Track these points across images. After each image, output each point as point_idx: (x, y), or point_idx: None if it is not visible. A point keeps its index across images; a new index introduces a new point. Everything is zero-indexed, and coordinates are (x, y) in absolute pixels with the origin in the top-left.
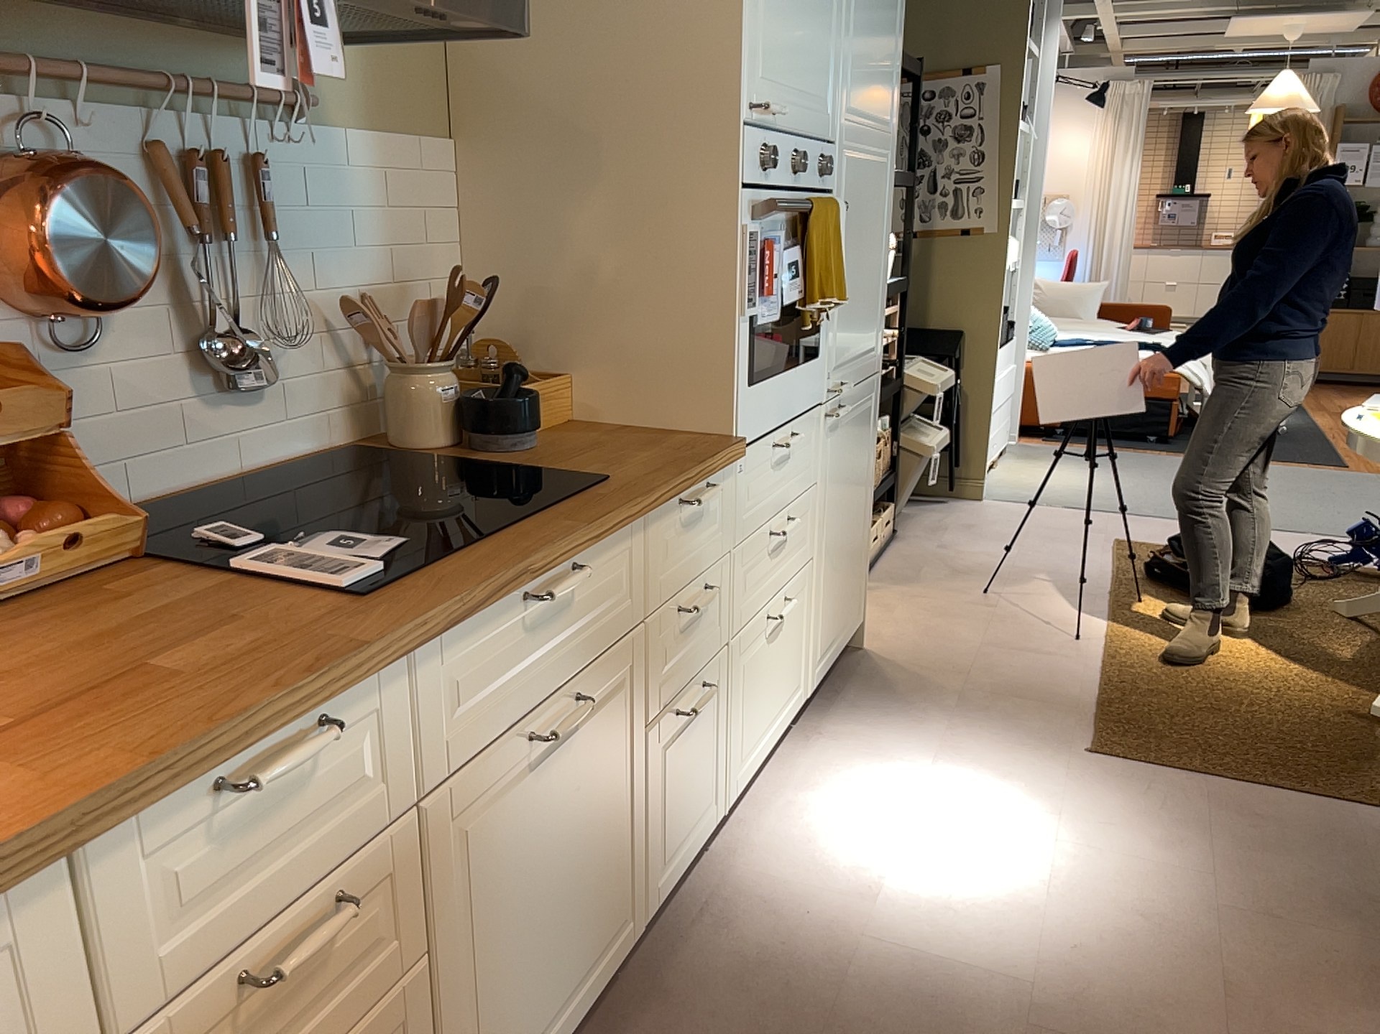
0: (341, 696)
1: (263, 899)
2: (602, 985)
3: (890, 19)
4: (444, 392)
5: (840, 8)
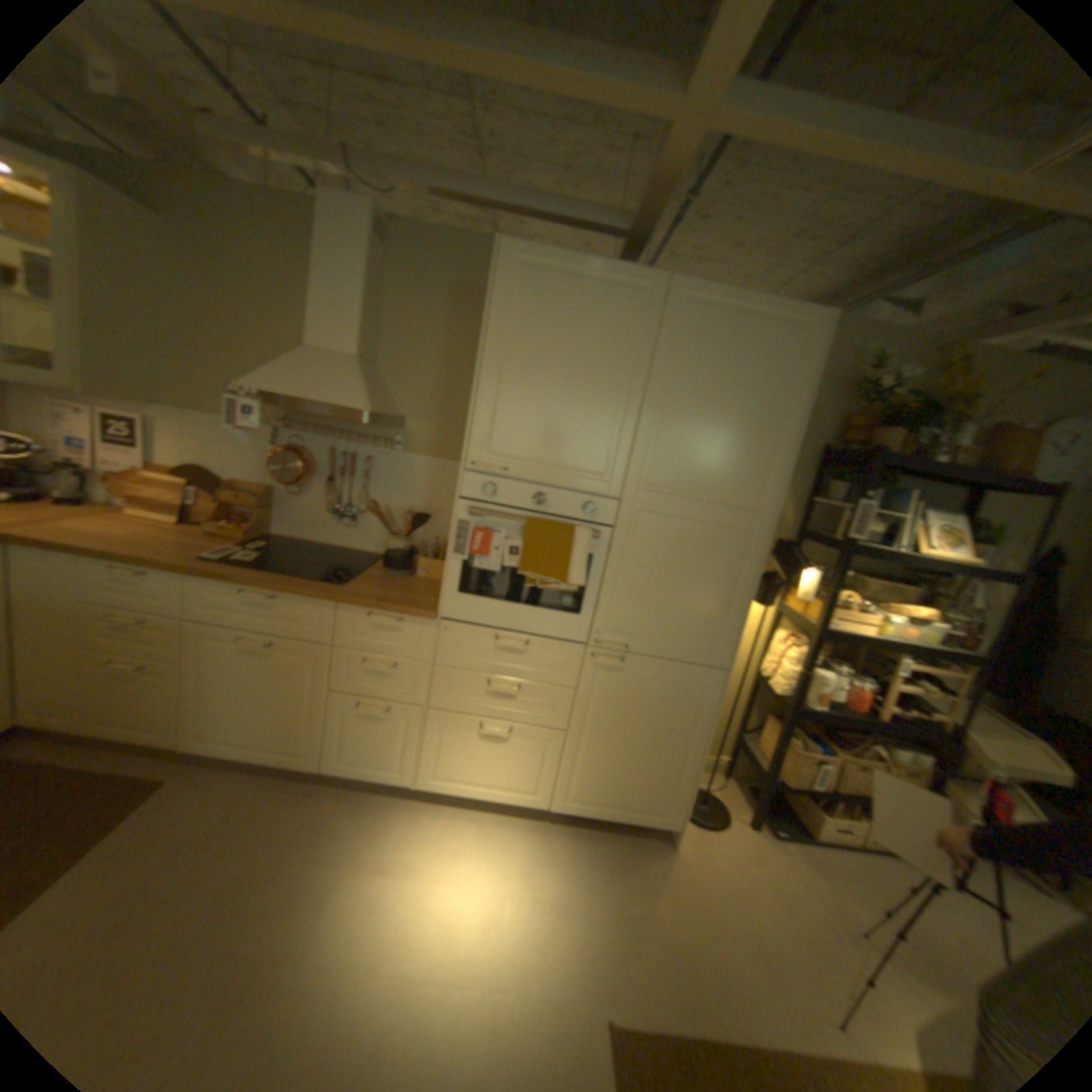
0: (145, 572)
1: (120, 606)
2: (280, 770)
3: (749, 434)
4: (389, 548)
5: (625, 424)
